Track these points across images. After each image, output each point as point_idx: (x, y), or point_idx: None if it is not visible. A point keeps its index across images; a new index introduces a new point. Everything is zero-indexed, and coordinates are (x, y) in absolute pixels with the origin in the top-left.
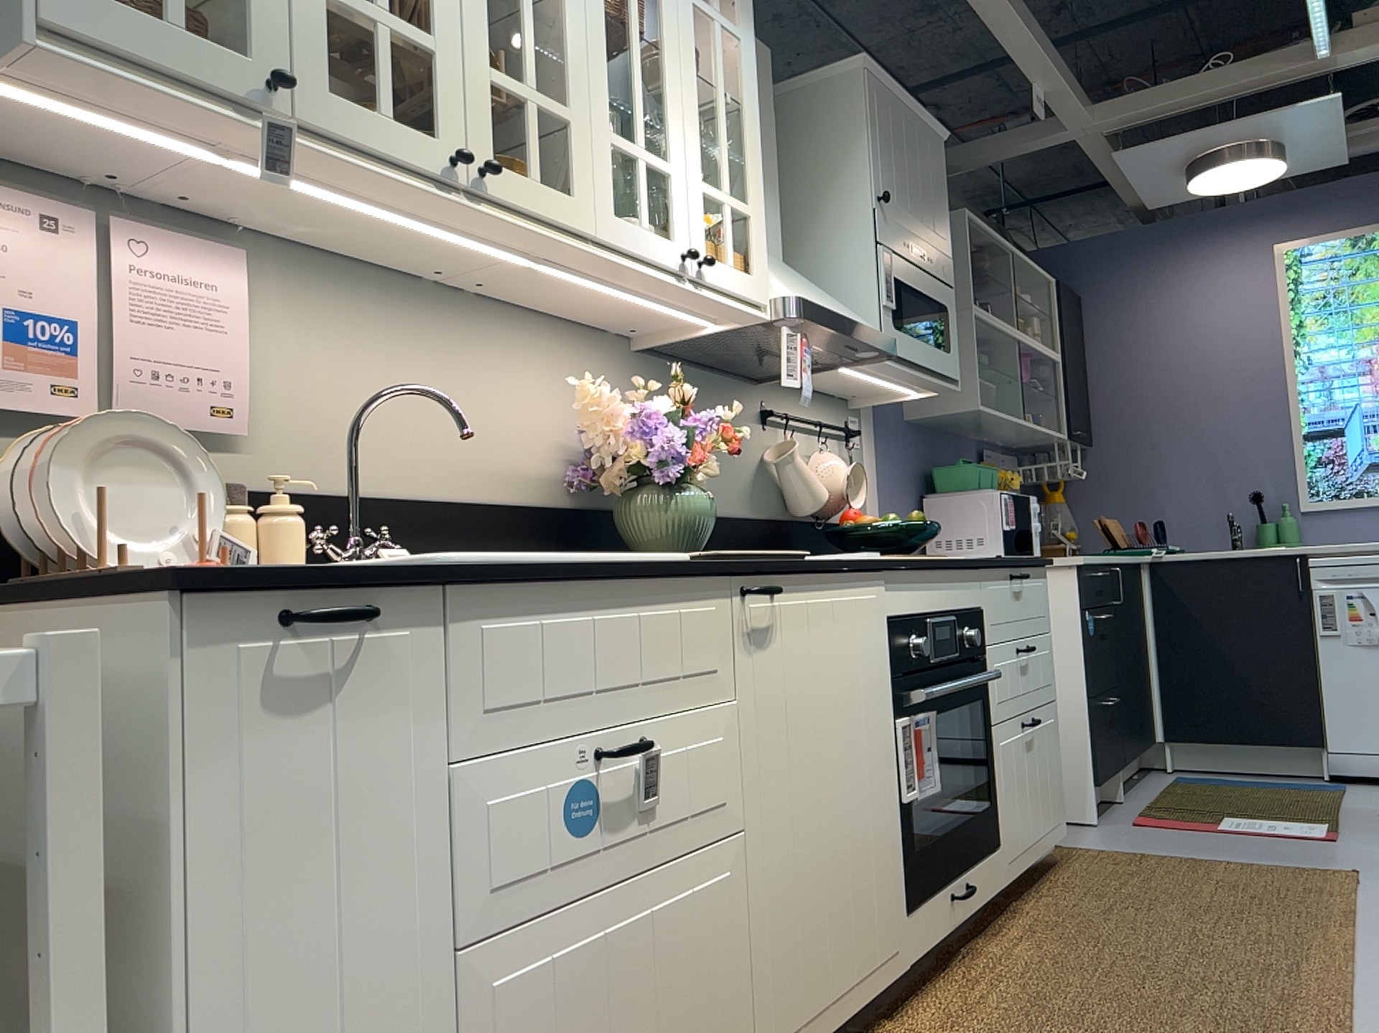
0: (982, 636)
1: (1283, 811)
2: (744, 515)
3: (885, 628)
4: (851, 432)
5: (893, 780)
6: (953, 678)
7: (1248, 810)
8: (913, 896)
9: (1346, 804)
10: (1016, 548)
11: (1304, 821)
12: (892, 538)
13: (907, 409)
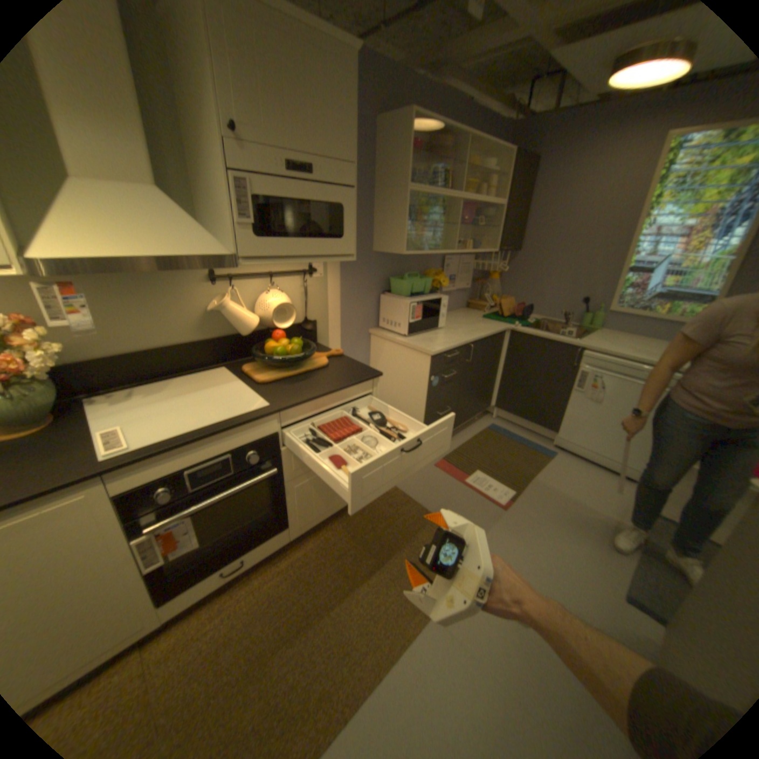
0: (273, 447)
1: (508, 473)
2: (188, 341)
3: (112, 501)
4: (304, 272)
5: (124, 571)
6: (227, 484)
7: (492, 468)
8: (163, 599)
9: (541, 475)
10: (418, 329)
11: (507, 487)
12: (277, 359)
13: (373, 244)
